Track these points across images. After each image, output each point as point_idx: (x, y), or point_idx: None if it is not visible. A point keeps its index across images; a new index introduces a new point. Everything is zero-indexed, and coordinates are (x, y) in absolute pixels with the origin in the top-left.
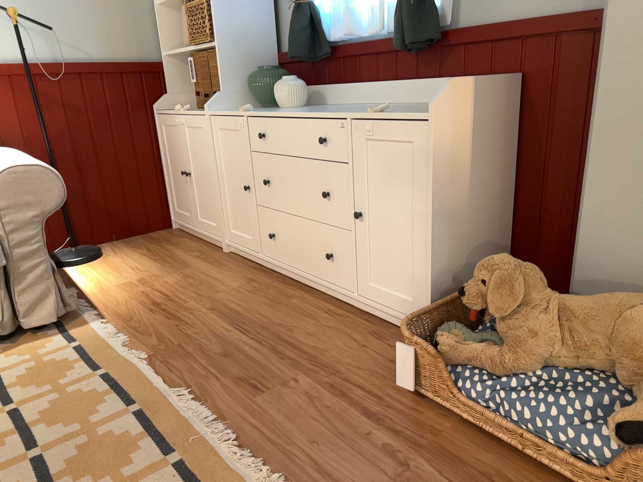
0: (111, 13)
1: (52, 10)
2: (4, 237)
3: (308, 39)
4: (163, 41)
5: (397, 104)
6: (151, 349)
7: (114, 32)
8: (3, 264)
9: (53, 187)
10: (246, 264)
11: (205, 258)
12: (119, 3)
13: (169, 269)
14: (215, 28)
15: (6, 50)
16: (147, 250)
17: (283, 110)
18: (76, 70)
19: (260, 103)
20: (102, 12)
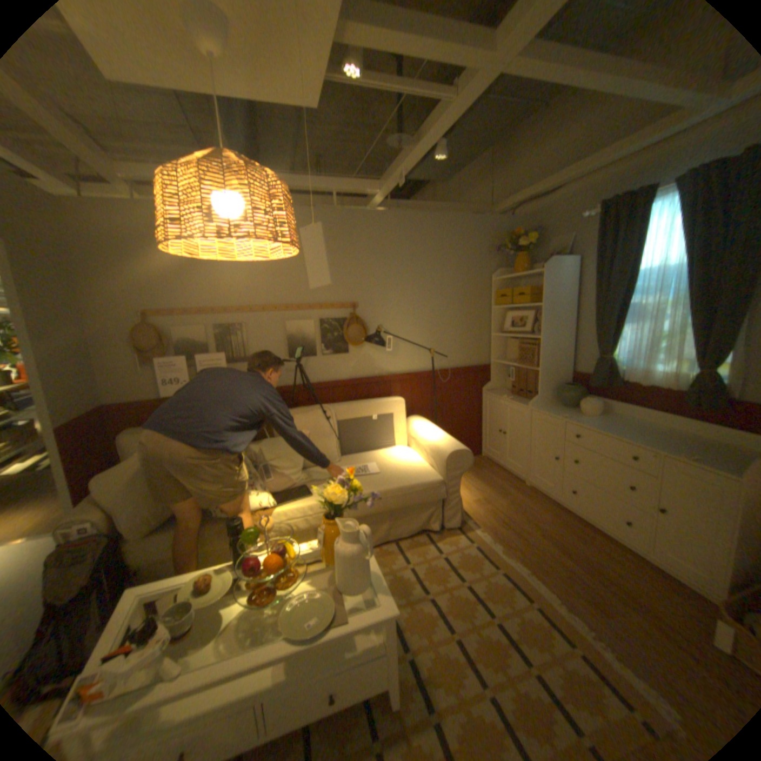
0: (468, 340)
1: (442, 342)
2: (445, 484)
3: (607, 376)
4: (492, 353)
5: (681, 431)
6: (520, 561)
7: (468, 350)
8: (444, 498)
9: (468, 460)
10: (547, 500)
11: (516, 489)
12: (472, 335)
13: (498, 494)
14: (540, 361)
15: (419, 364)
16: (475, 473)
17: (589, 419)
18: (448, 371)
19: (564, 404)
20: (464, 340)
